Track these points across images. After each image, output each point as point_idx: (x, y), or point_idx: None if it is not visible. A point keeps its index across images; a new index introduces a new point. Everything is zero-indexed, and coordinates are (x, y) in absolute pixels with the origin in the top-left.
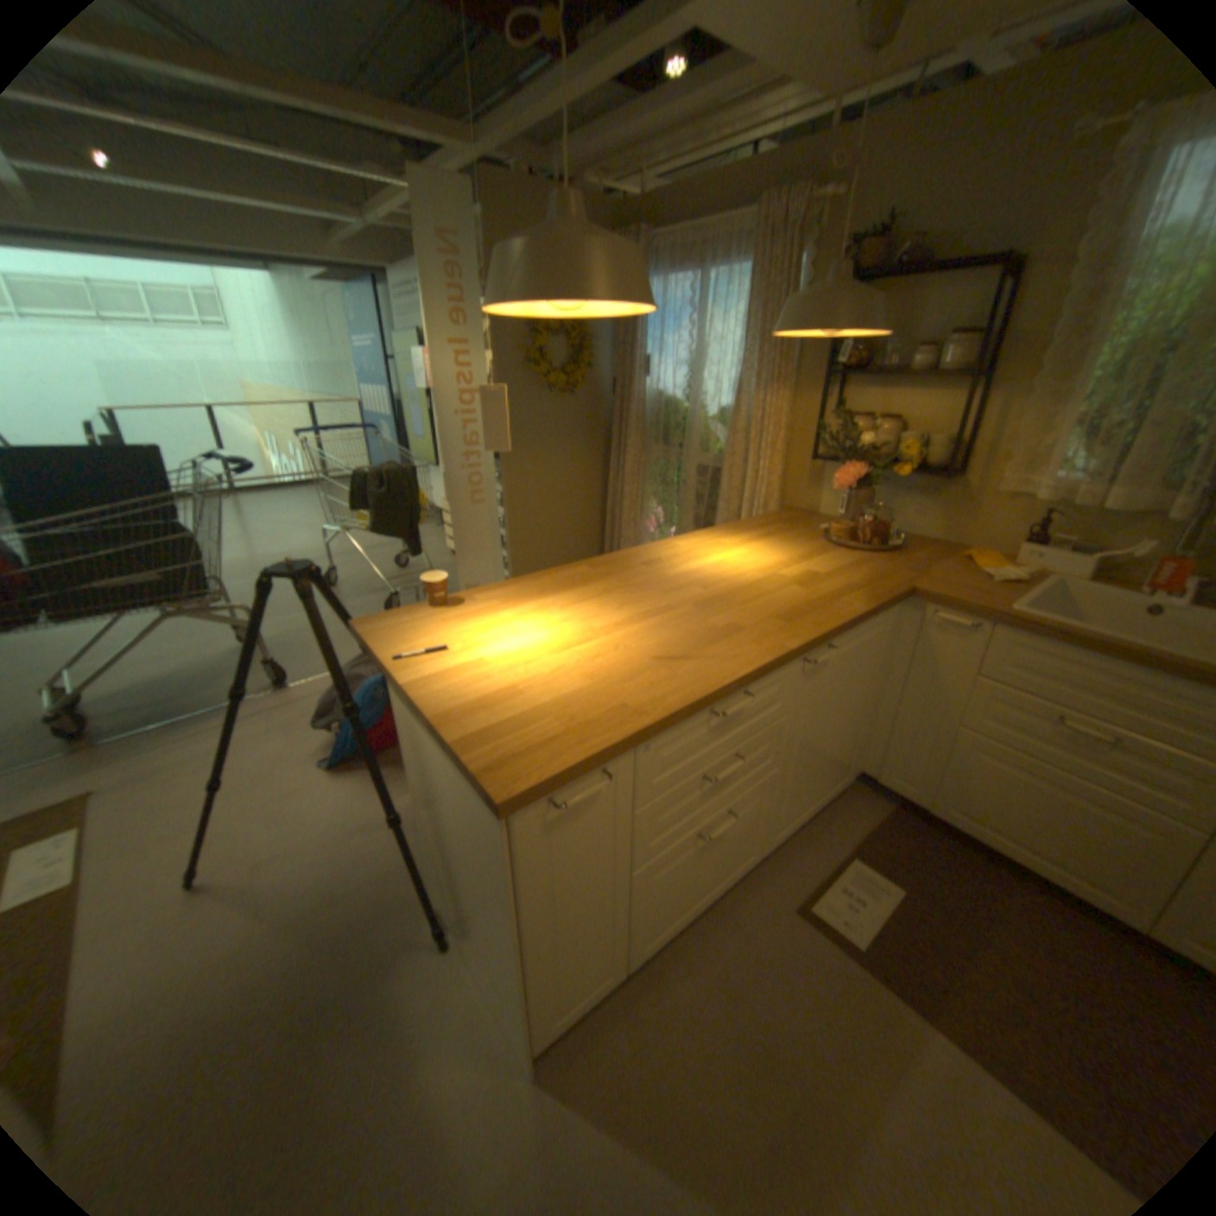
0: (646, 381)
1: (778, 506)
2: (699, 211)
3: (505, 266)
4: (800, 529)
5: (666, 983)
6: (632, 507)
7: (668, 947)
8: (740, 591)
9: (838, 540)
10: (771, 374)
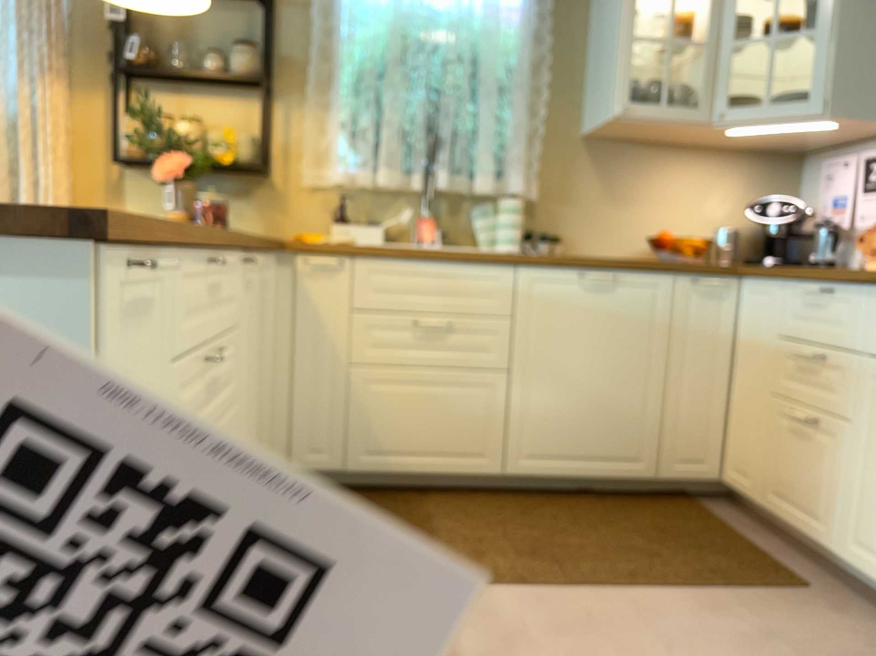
0: None
1: None
2: None
3: None
4: None
5: None
6: None
7: None
8: None
9: None
10: (42, 64)
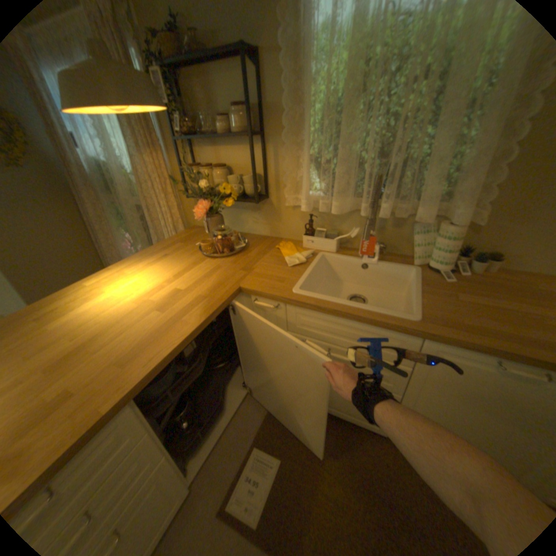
0: (80, 151)
1: (186, 226)
2: None
3: None
4: (189, 245)
5: None
6: (107, 237)
7: None
8: (104, 333)
9: (205, 252)
10: (142, 142)
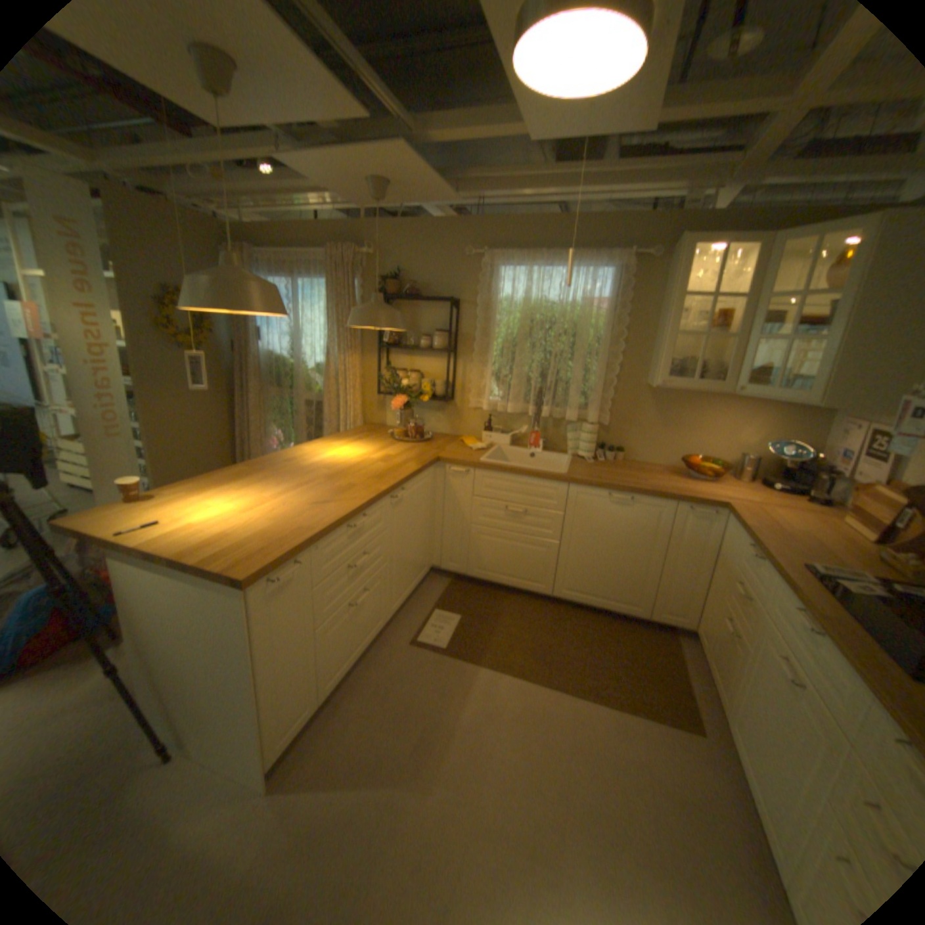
0: (259, 345)
1: (362, 423)
2: (285, 244)
3: (189, 284)
4: (377, 435)
5: (341, 707)
6: (258, 431)
7: (338, 689)
8: (350, 469)
9: (398, 438)
10: (346, 346)
